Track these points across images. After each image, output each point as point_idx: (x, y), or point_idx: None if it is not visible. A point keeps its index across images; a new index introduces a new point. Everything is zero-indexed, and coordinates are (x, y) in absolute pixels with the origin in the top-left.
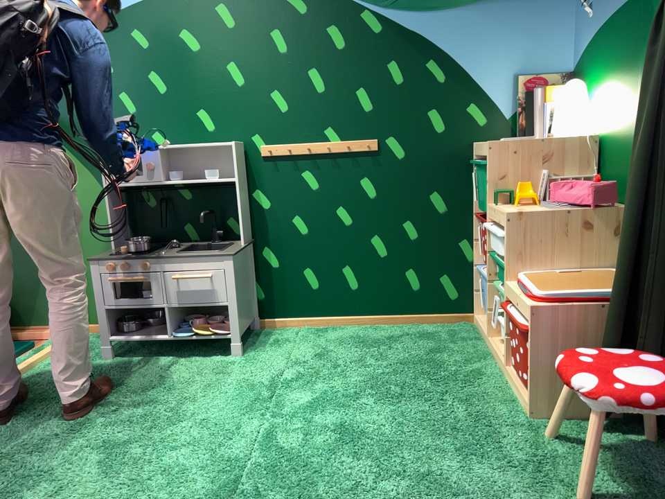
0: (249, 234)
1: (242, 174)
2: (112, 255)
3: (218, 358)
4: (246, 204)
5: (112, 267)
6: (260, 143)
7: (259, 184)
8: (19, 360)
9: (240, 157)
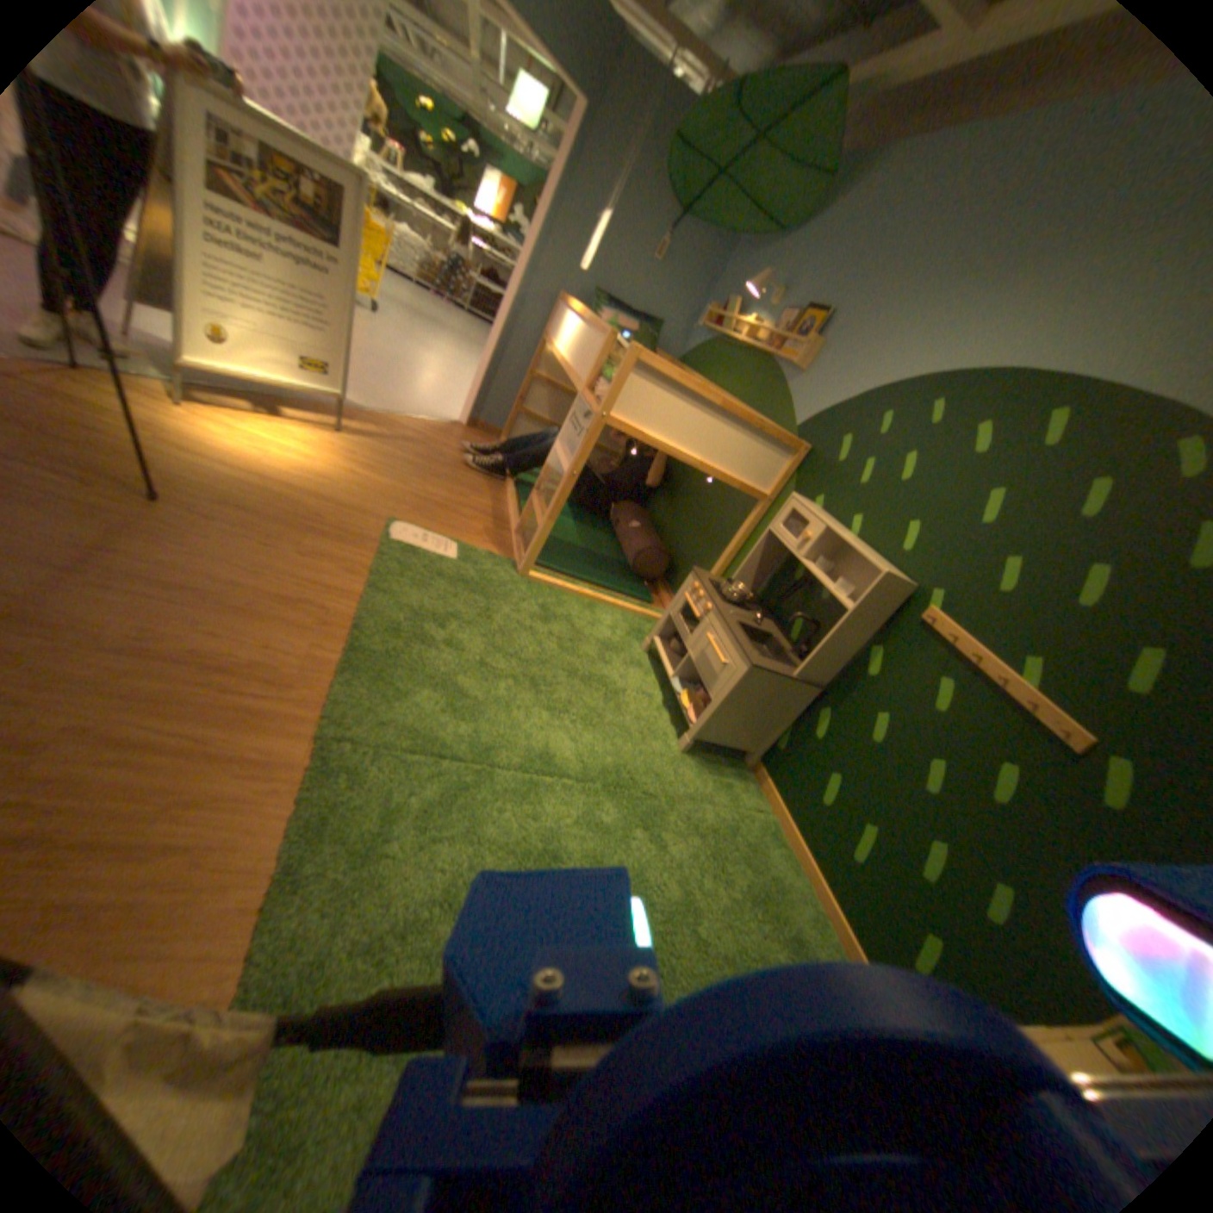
0: (831, 682)
1: (876, 617)
2: (708, 582)
3: (673, 734)
4: (858, 653)
5: (693, 589)
6: (936, 604)
7: (888, 645)
8: (625, 601)
9: (892, 598)
